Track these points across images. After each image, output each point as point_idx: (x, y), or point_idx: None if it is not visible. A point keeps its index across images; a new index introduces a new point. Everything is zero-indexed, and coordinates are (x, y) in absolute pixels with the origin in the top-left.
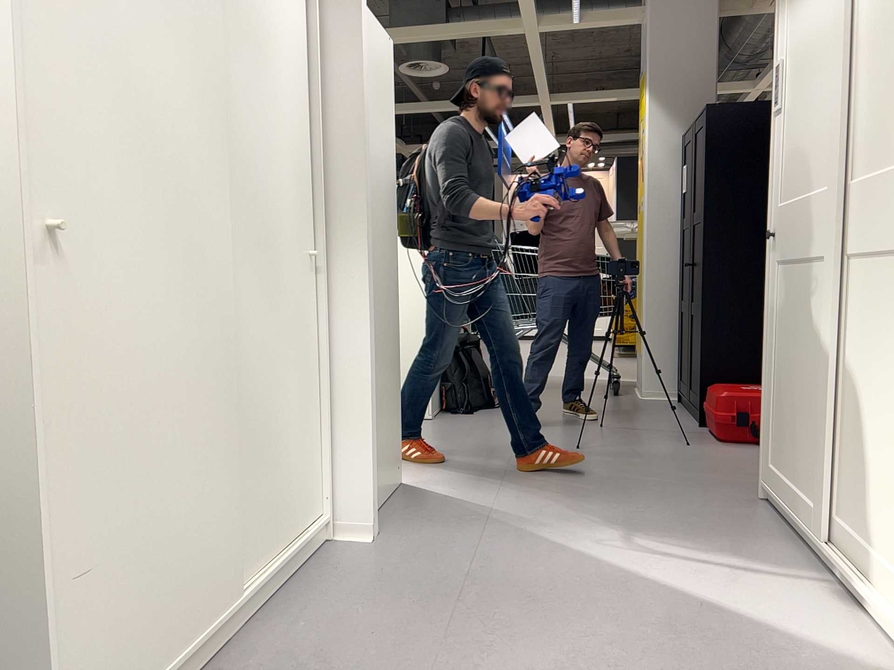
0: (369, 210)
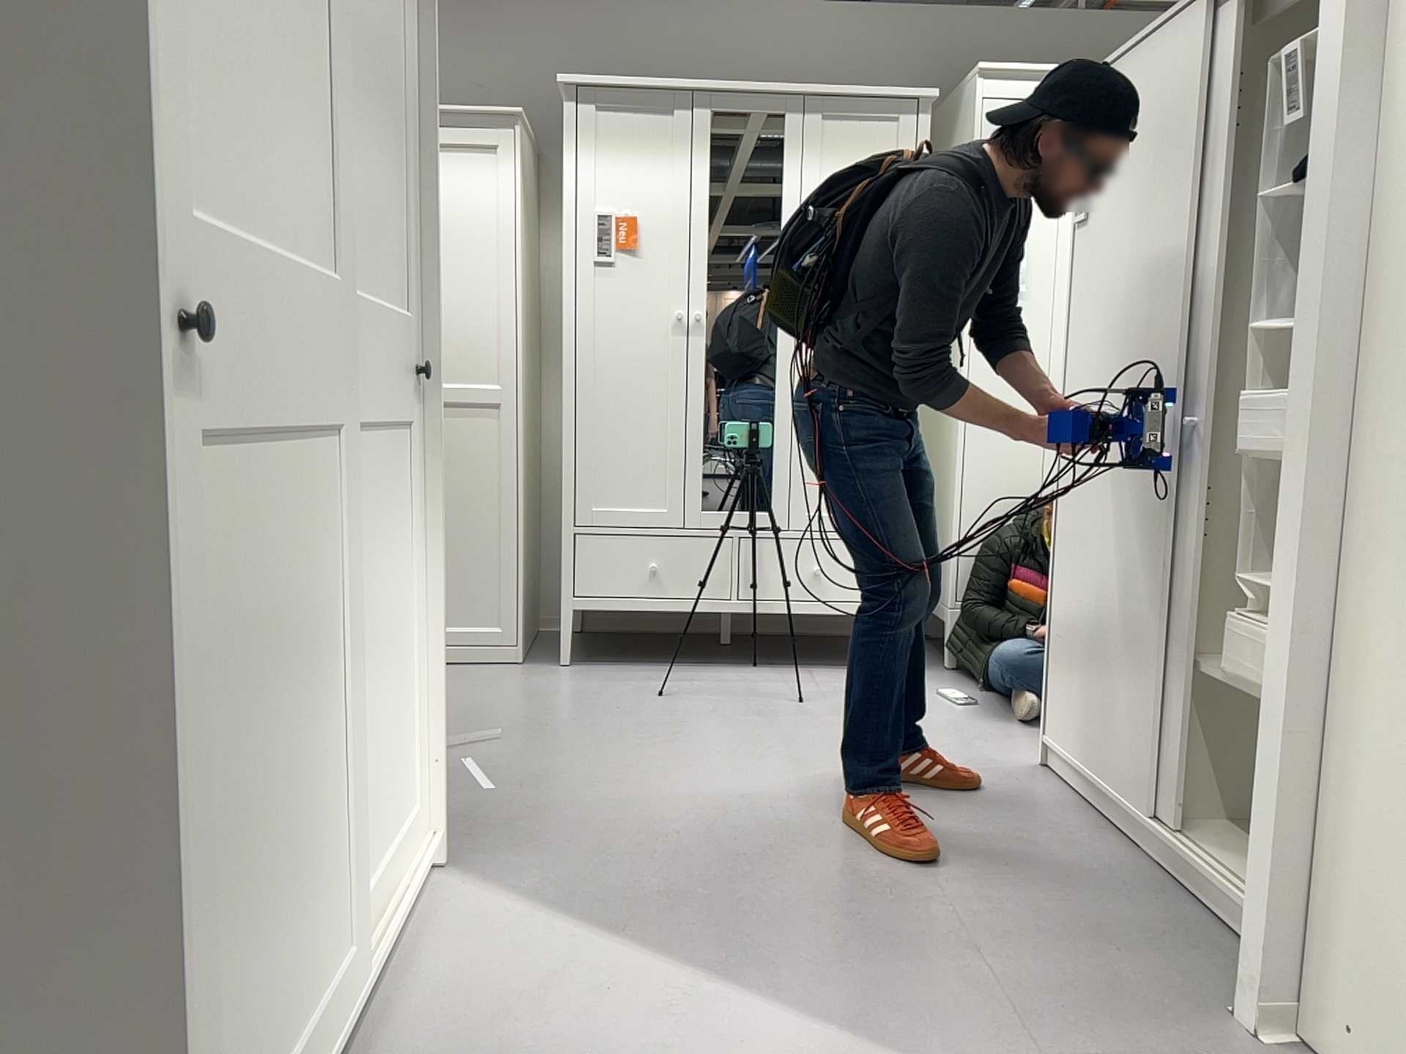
0: (1313, 334)
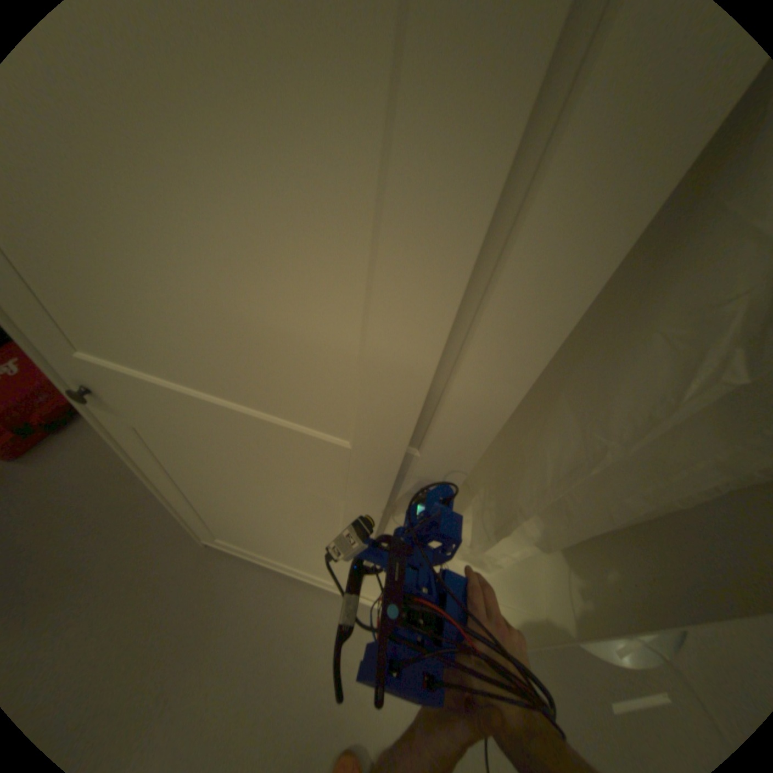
0: None
